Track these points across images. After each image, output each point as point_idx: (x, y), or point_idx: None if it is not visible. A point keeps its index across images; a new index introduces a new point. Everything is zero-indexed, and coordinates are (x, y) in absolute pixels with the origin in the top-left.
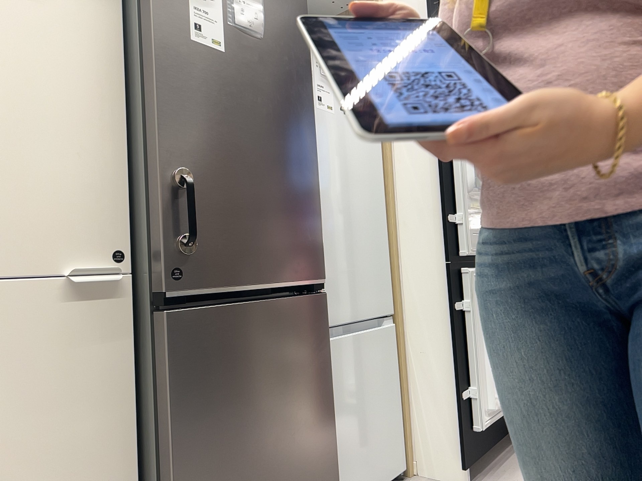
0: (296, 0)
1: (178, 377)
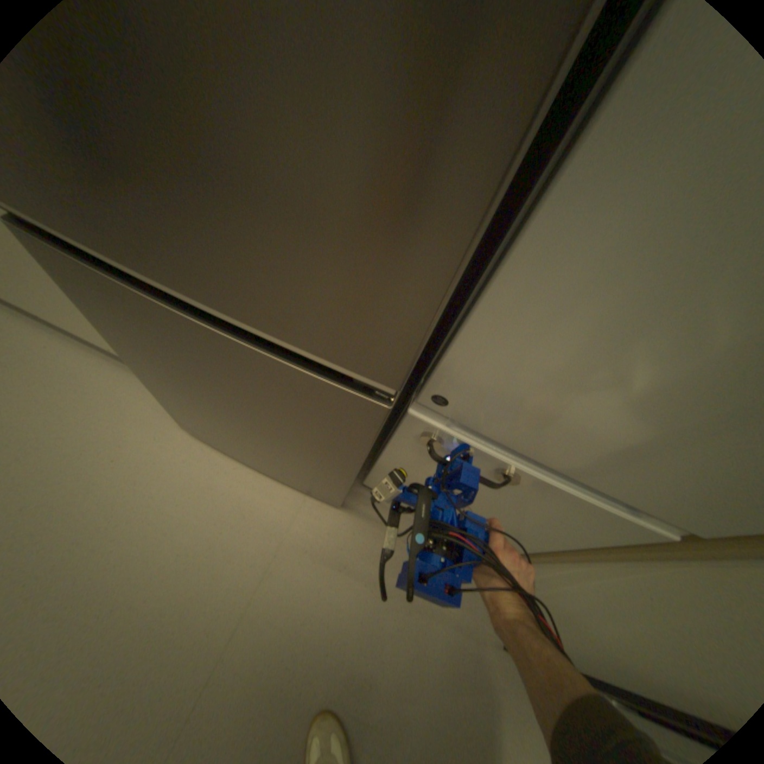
0: None
1: (80, 301)
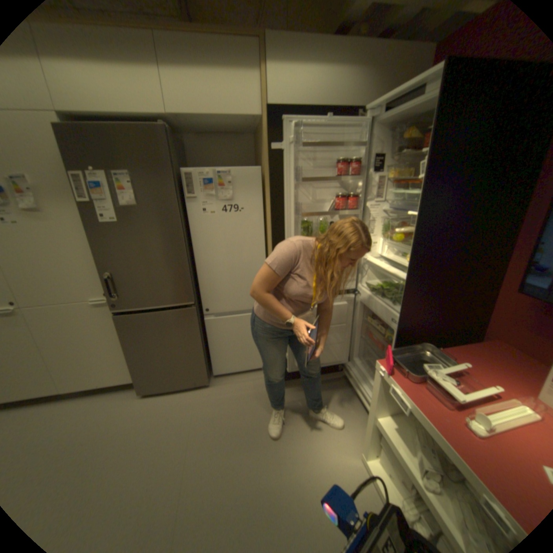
0: (162, 173)
1: (121, 333)
